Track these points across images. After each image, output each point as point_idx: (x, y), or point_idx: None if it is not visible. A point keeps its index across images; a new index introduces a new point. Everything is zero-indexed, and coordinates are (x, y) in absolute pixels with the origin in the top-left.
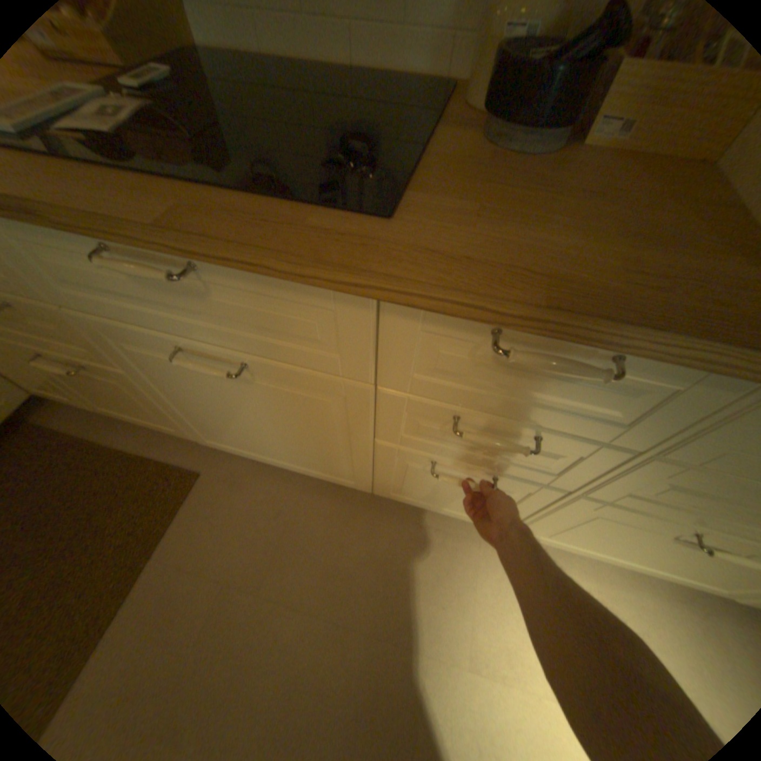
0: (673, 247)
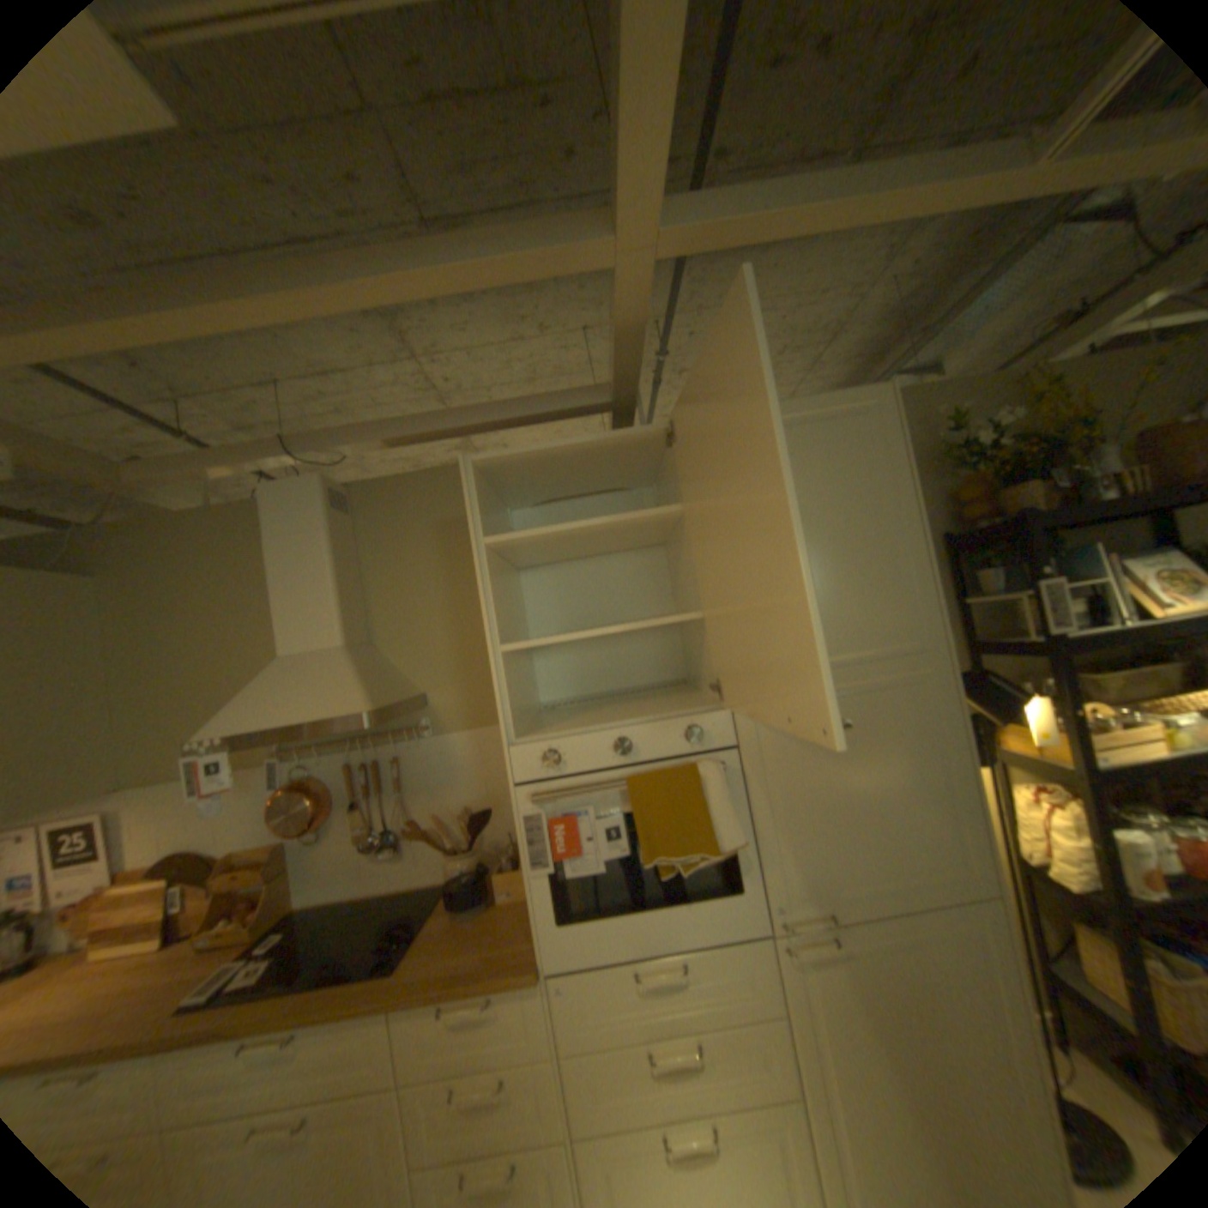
0: (501, 951)
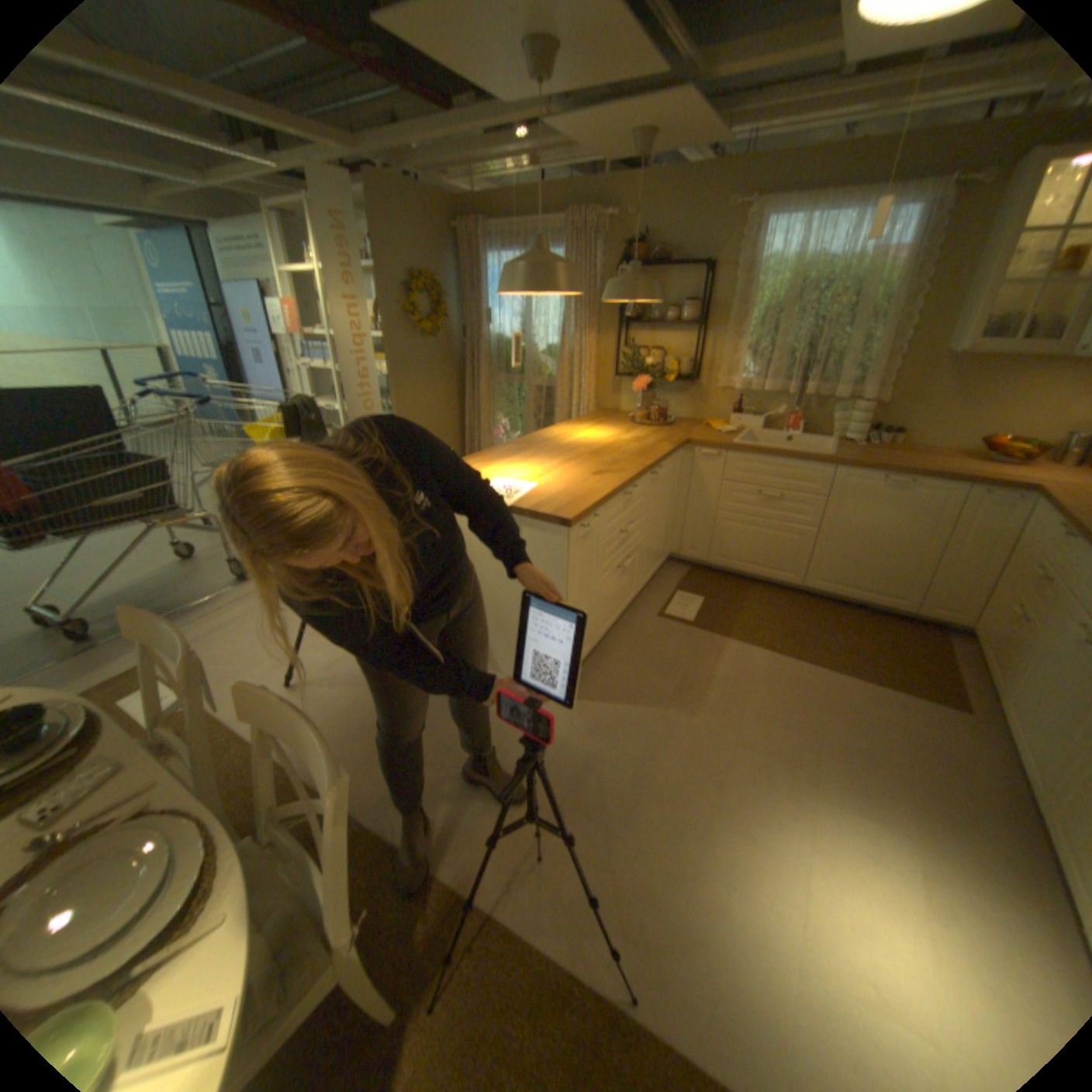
0: None
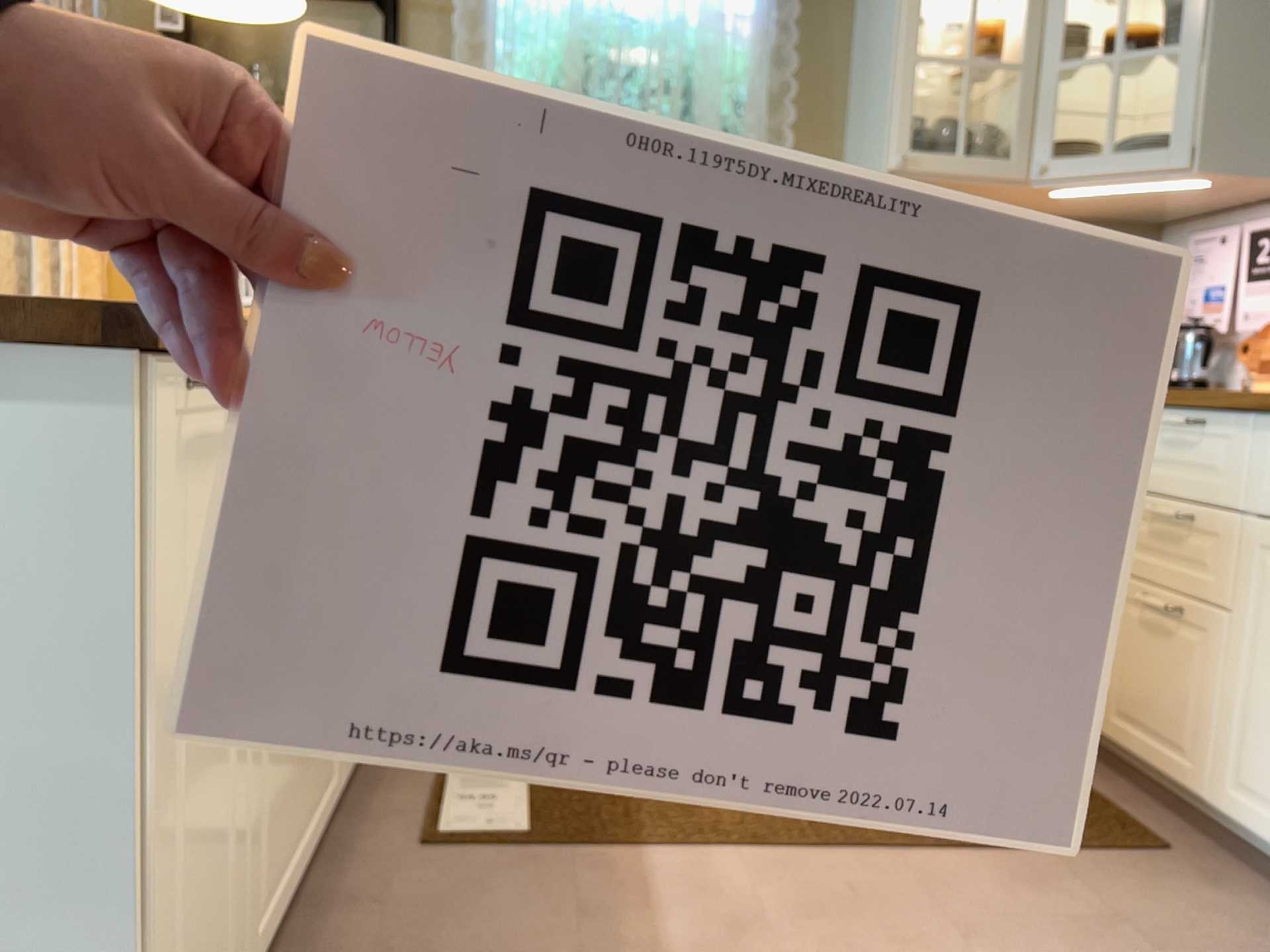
0: None
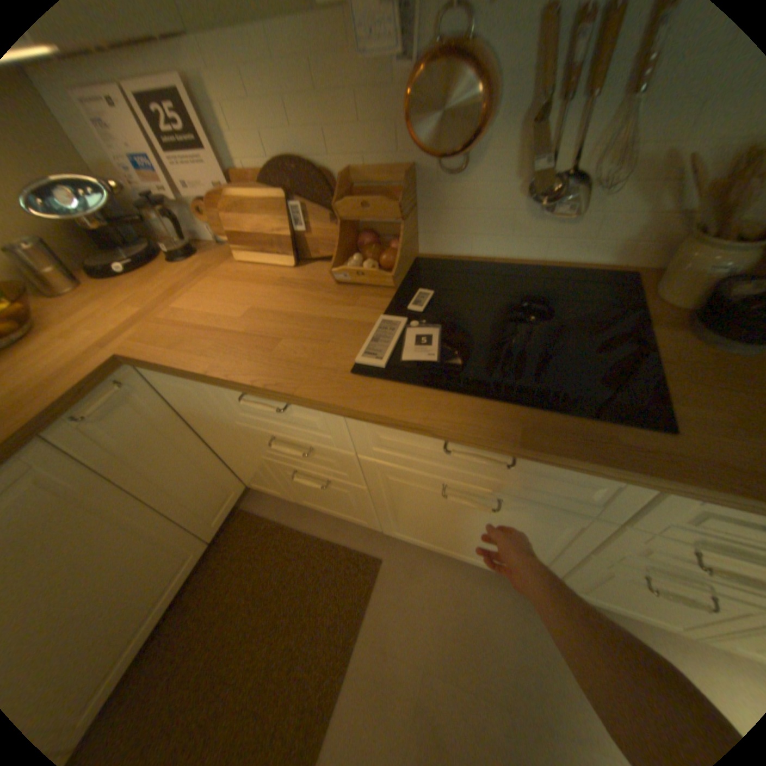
0: None
